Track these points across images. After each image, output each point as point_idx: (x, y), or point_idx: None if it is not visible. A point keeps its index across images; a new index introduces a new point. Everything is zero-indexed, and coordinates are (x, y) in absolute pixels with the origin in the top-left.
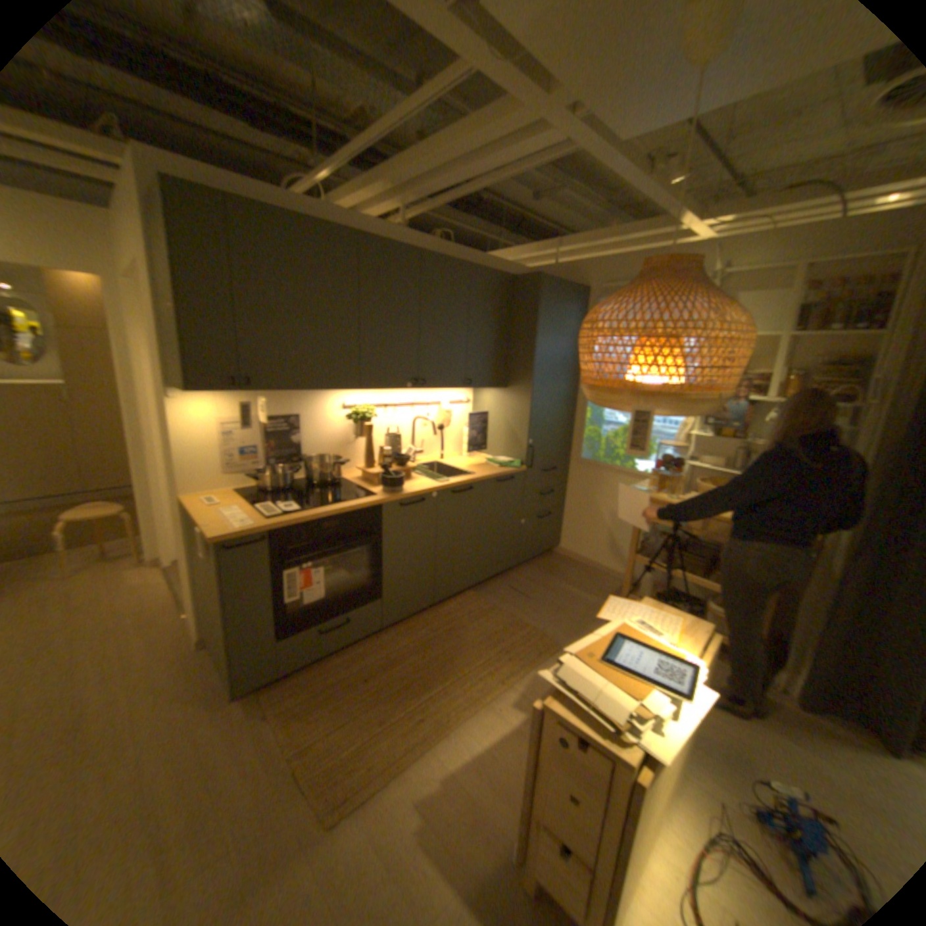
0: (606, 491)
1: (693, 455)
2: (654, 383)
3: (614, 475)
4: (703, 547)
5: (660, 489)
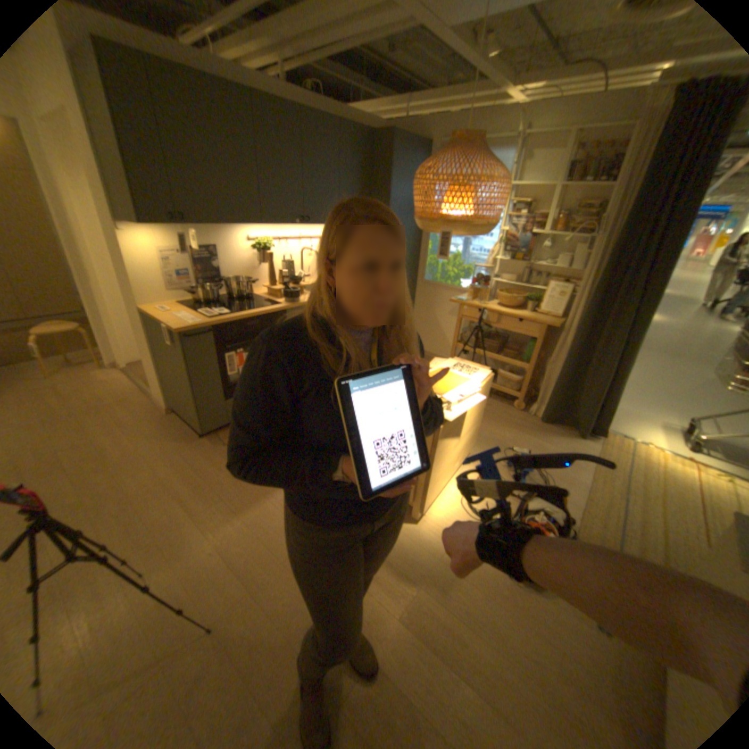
0: (440, 303)
1: (496, 274)
2: (451, 215)
3: (446, 291)
4: (498, 336)
5: (473, 299)
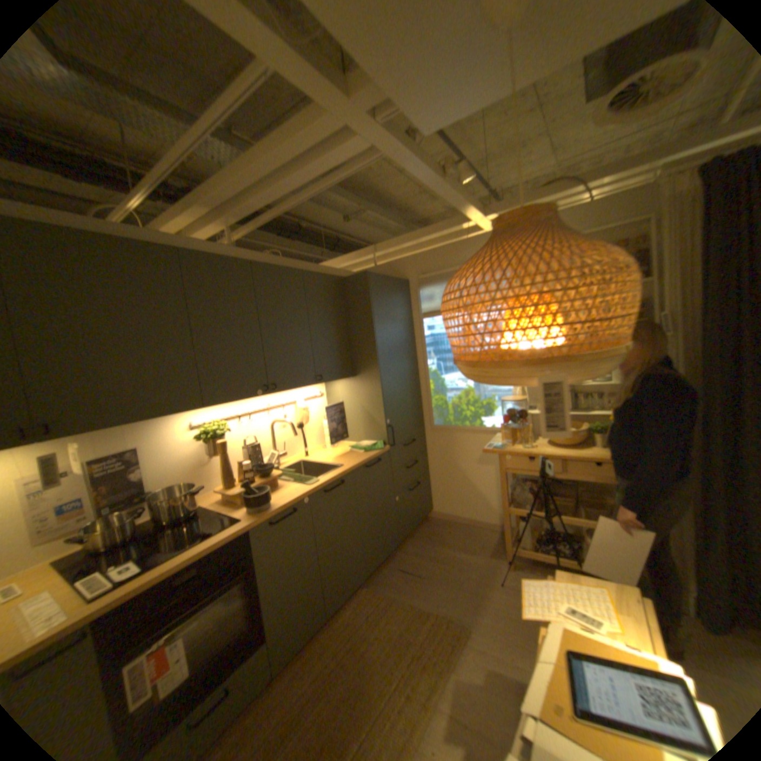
0: (463, 451)
1: (529, 404)
2: (558, 346)
3: (467, 435)
4: (562, 485)
5: (512, 441)
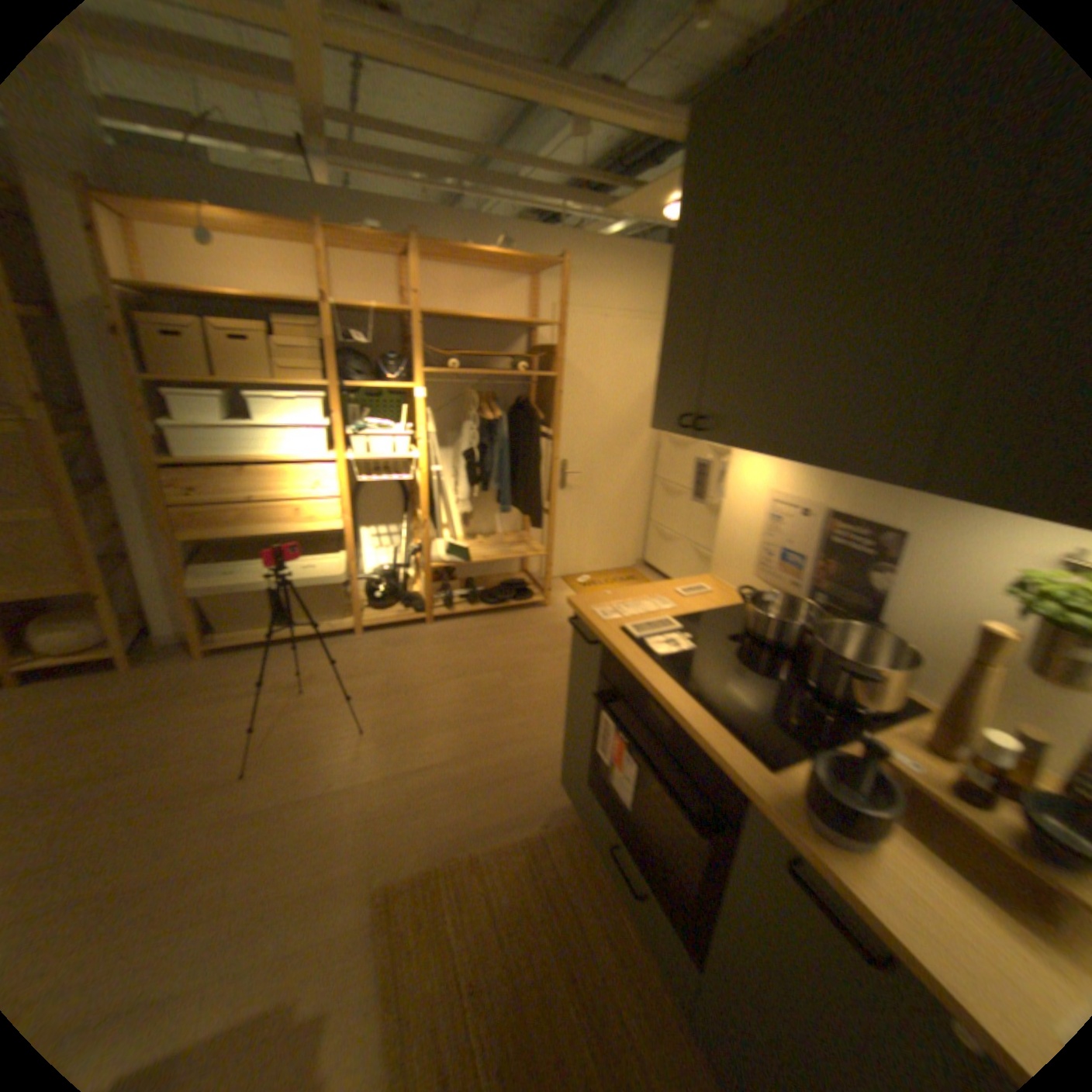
0: None
1: None
2: None
3: None
4: None
5: None
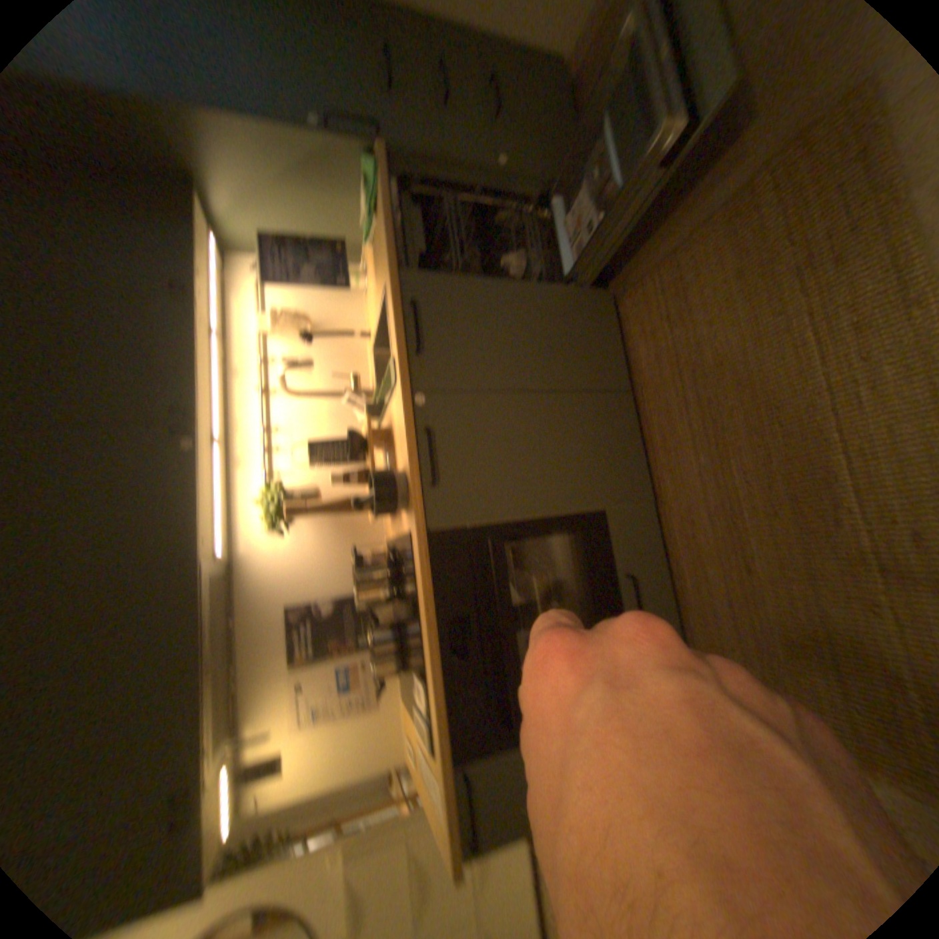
0: None
1: None
2: None
3: None
4: None
5: None
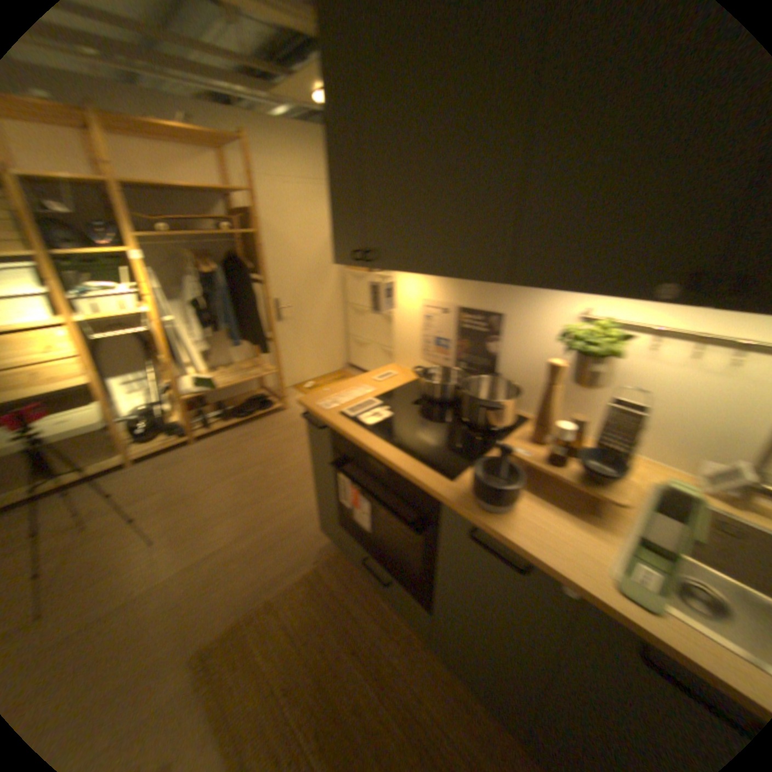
0: None
1: None
2: None
3: None
4: None
5: None
